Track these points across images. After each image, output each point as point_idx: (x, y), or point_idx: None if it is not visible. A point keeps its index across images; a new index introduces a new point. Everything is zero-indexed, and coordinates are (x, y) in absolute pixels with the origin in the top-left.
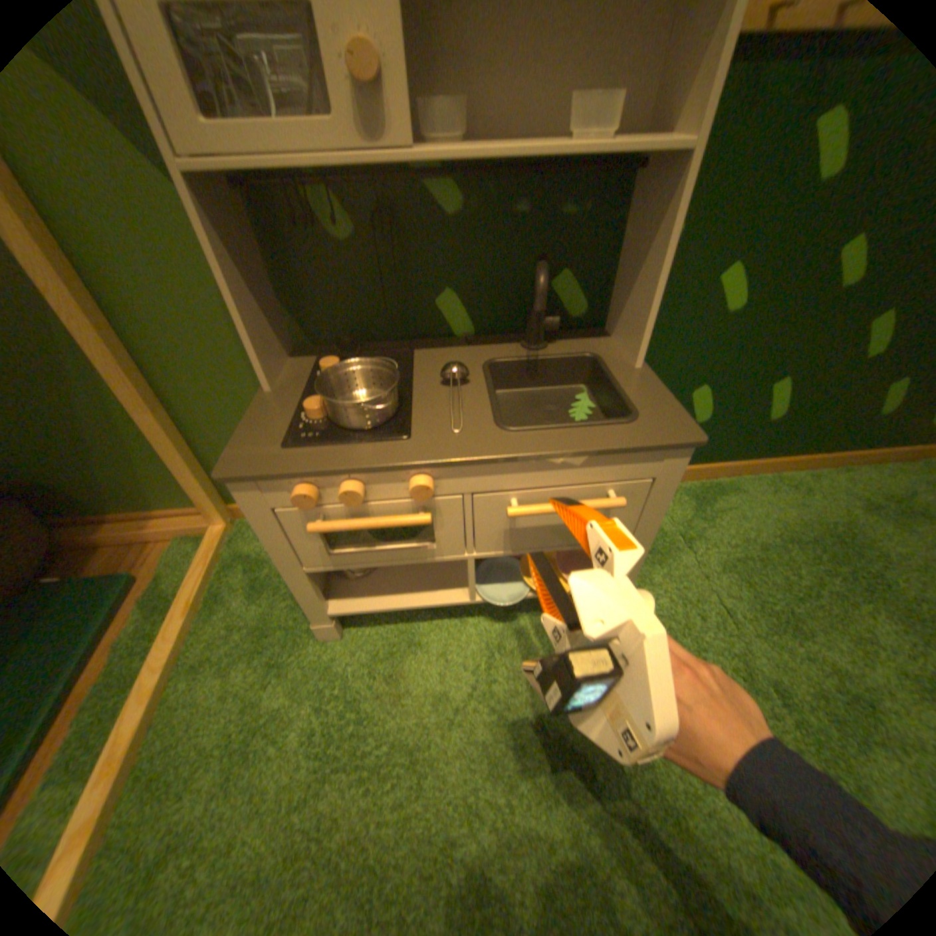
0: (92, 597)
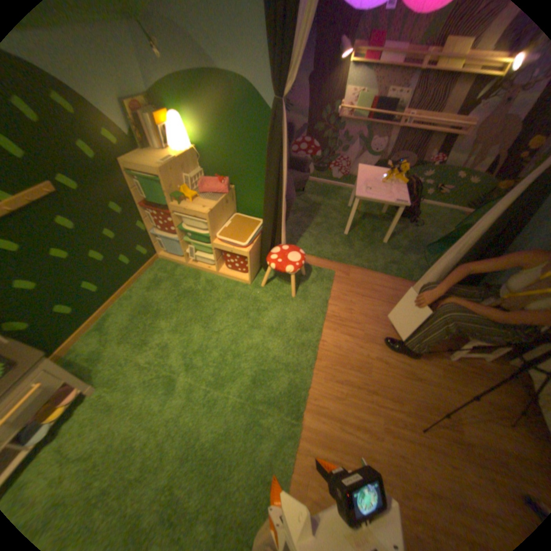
0: None
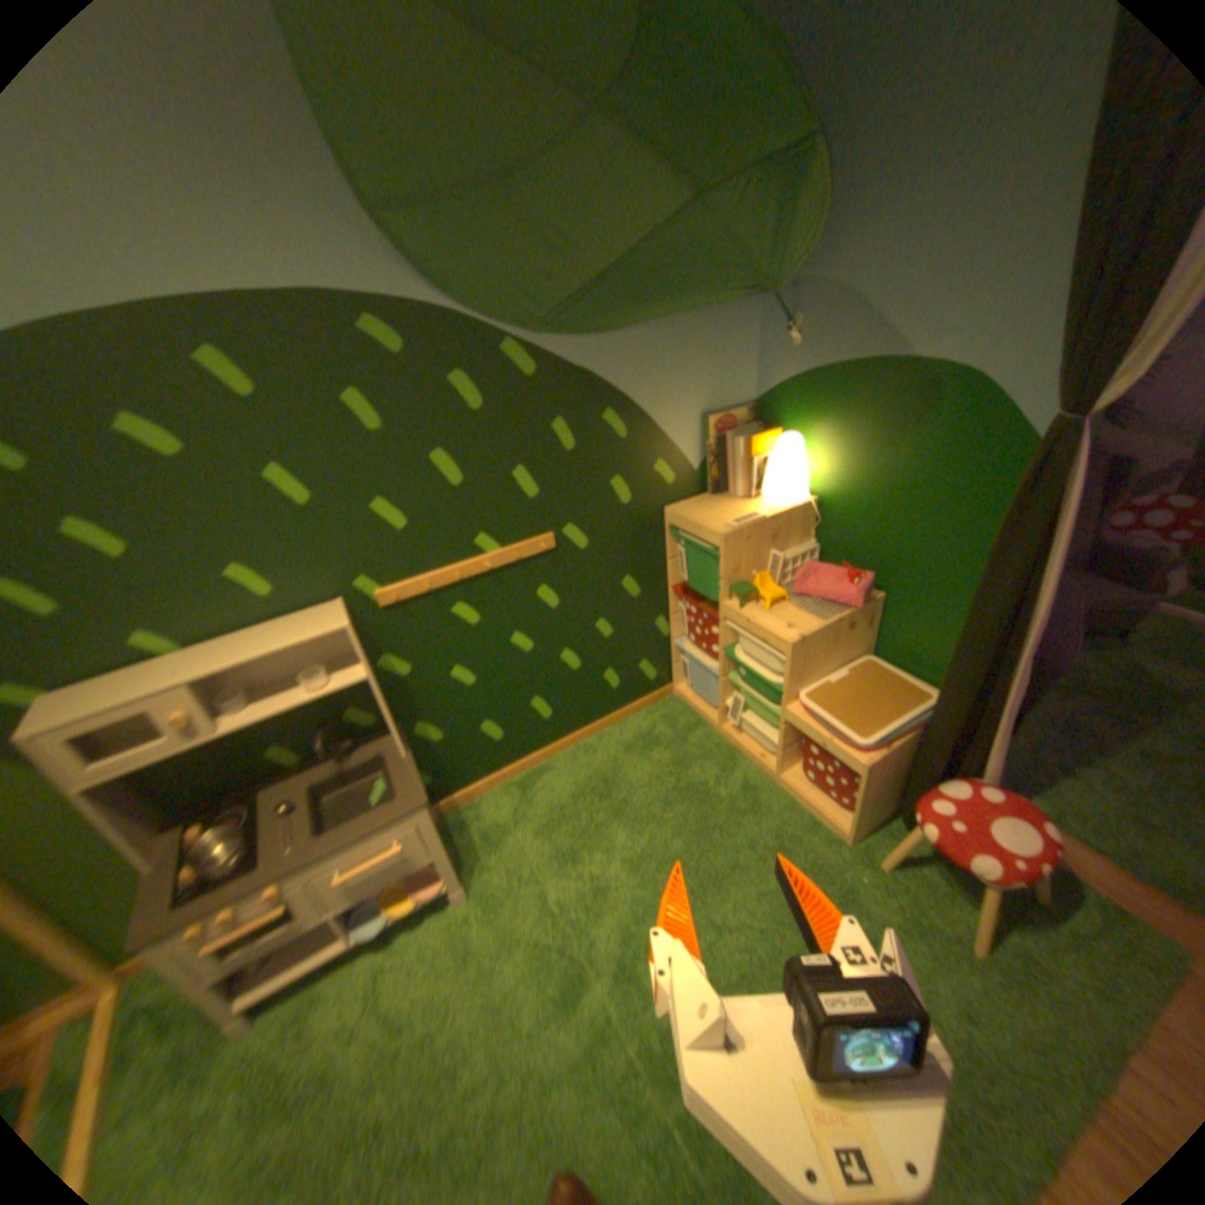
0: None
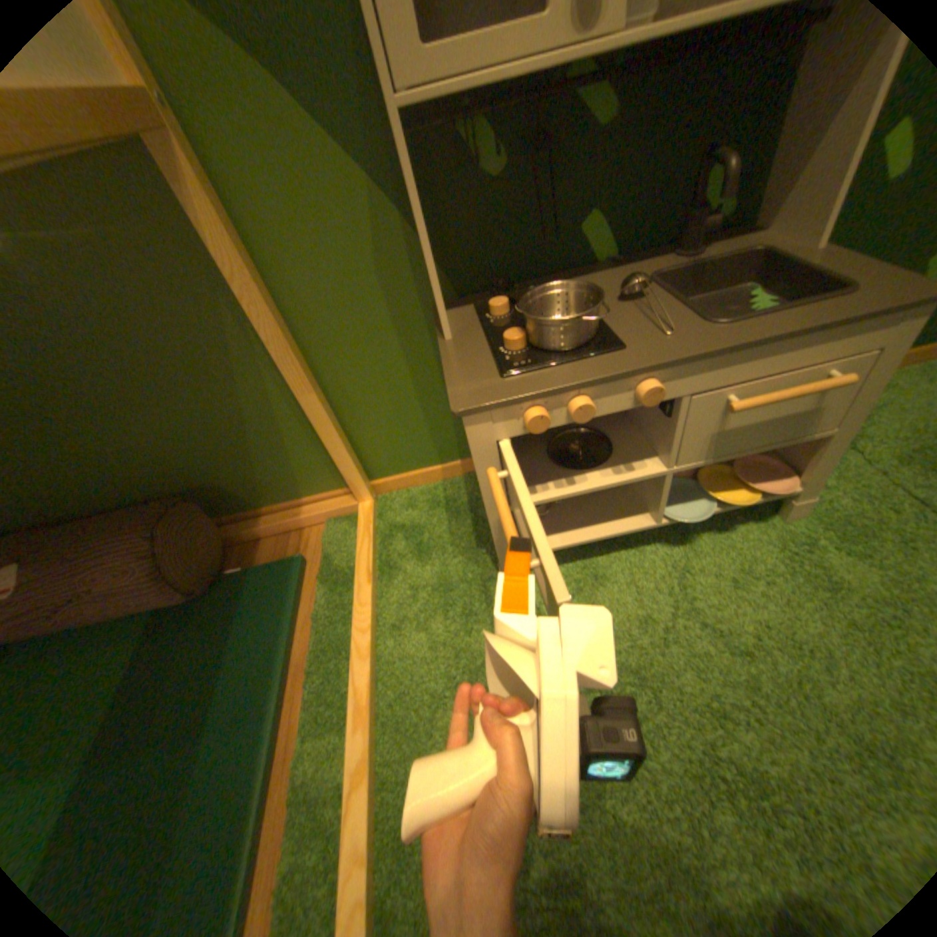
0: (275, 581)
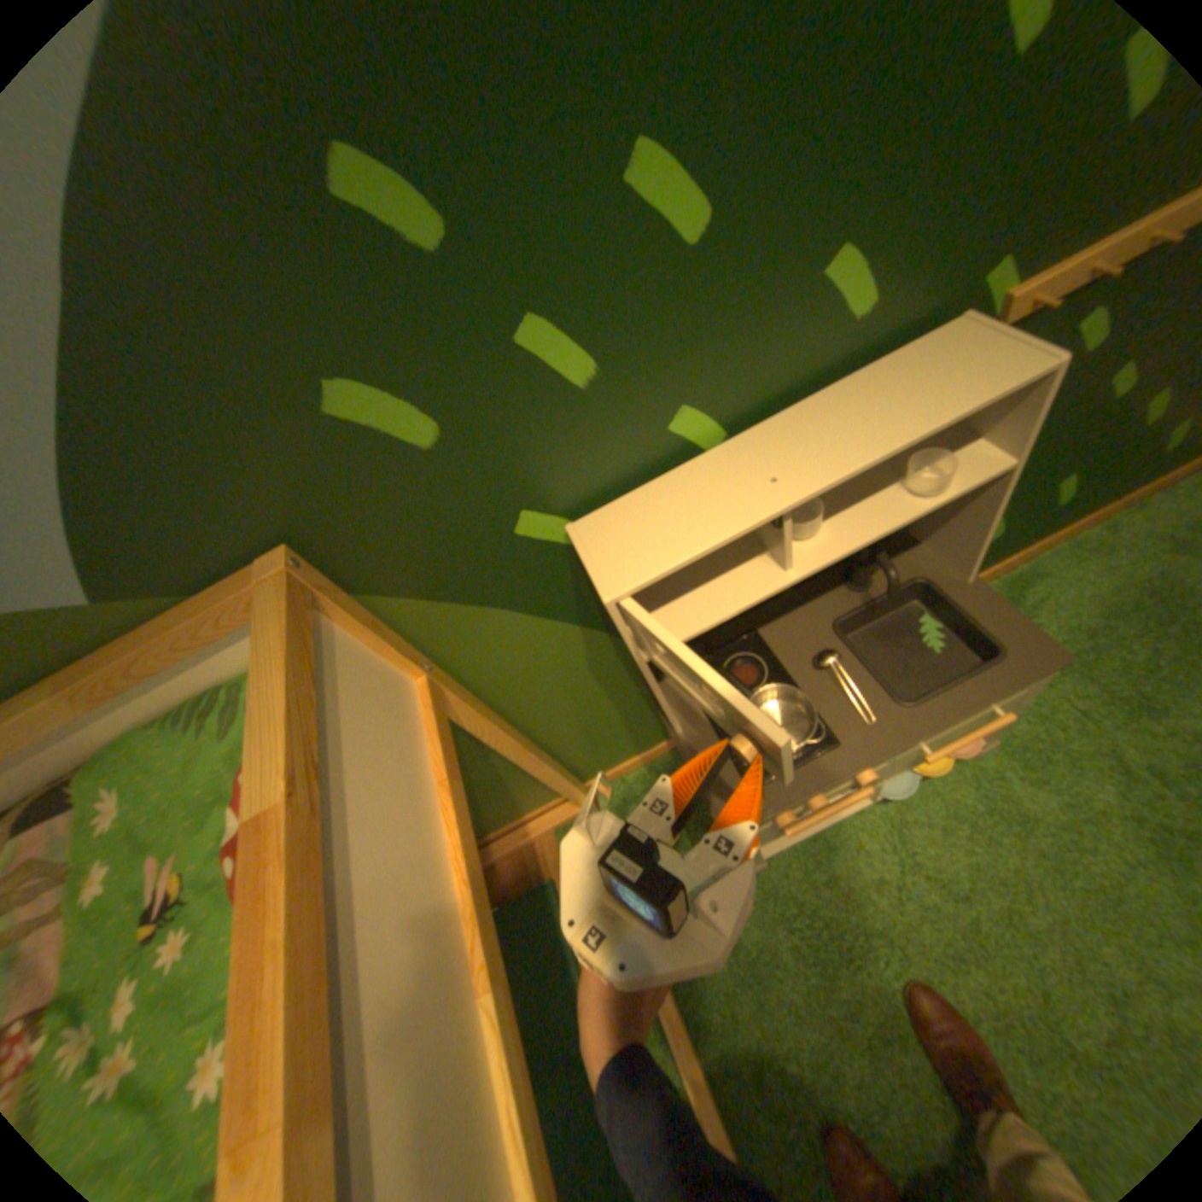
0: (536, 912)
